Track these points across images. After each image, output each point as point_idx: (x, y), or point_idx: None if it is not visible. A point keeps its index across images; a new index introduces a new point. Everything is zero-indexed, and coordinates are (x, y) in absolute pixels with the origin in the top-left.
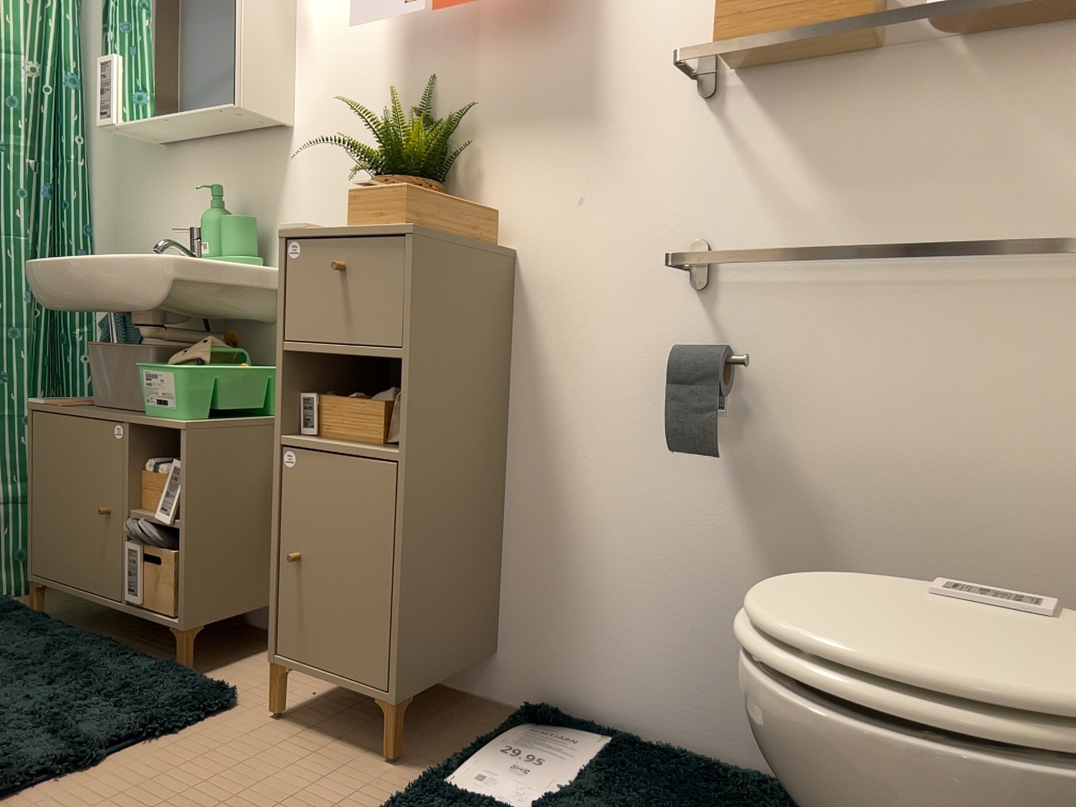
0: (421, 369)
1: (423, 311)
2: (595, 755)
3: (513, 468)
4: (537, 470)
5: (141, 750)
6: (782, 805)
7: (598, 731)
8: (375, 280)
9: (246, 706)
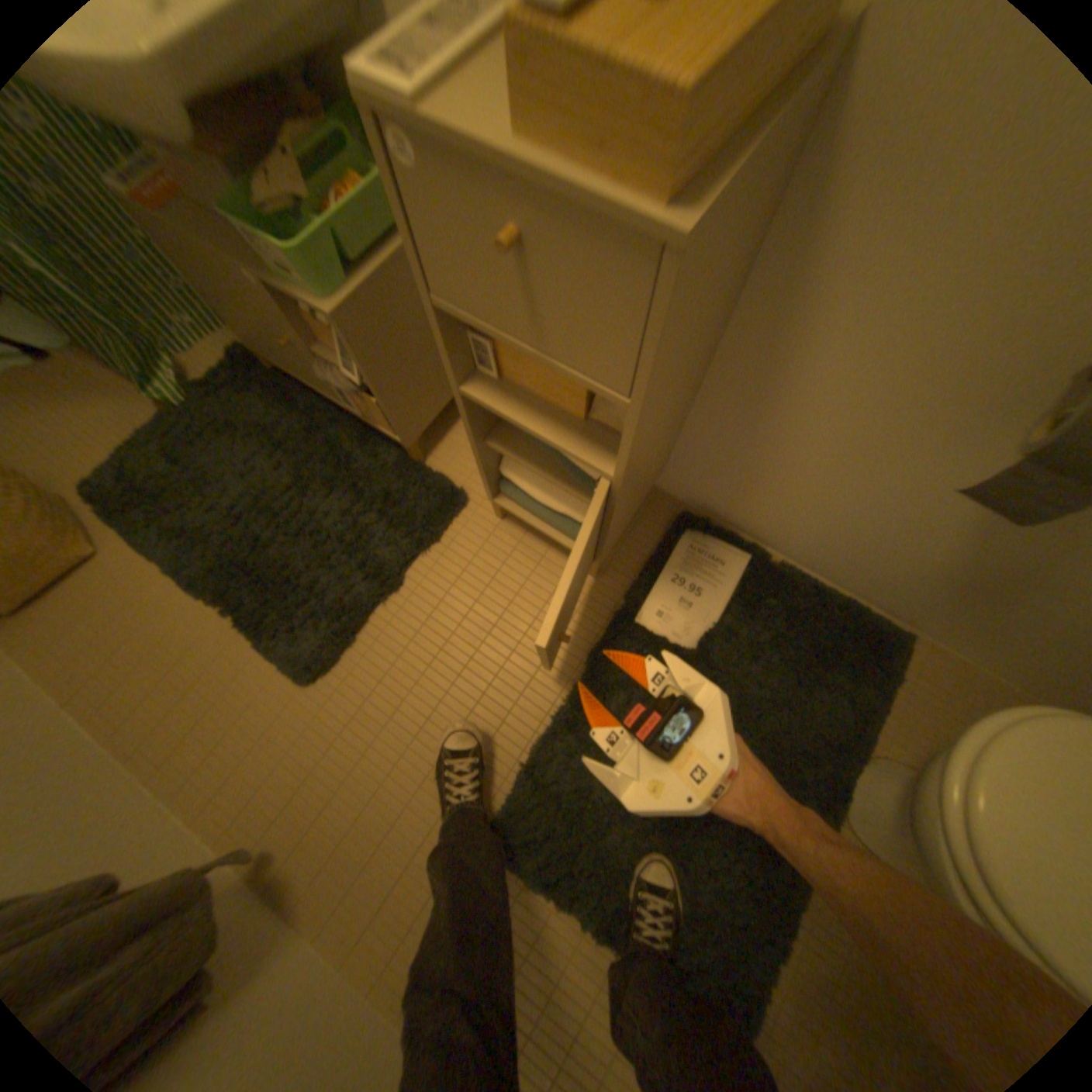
0: (656, 404)
1: (674, 343)
2: (741, 582)
3: (723, 365)
4: (754, 379)
5: (426, 566)
6: (871, 647)
7: (742, 546)
8: (591, 287)
9: (479, 503)
